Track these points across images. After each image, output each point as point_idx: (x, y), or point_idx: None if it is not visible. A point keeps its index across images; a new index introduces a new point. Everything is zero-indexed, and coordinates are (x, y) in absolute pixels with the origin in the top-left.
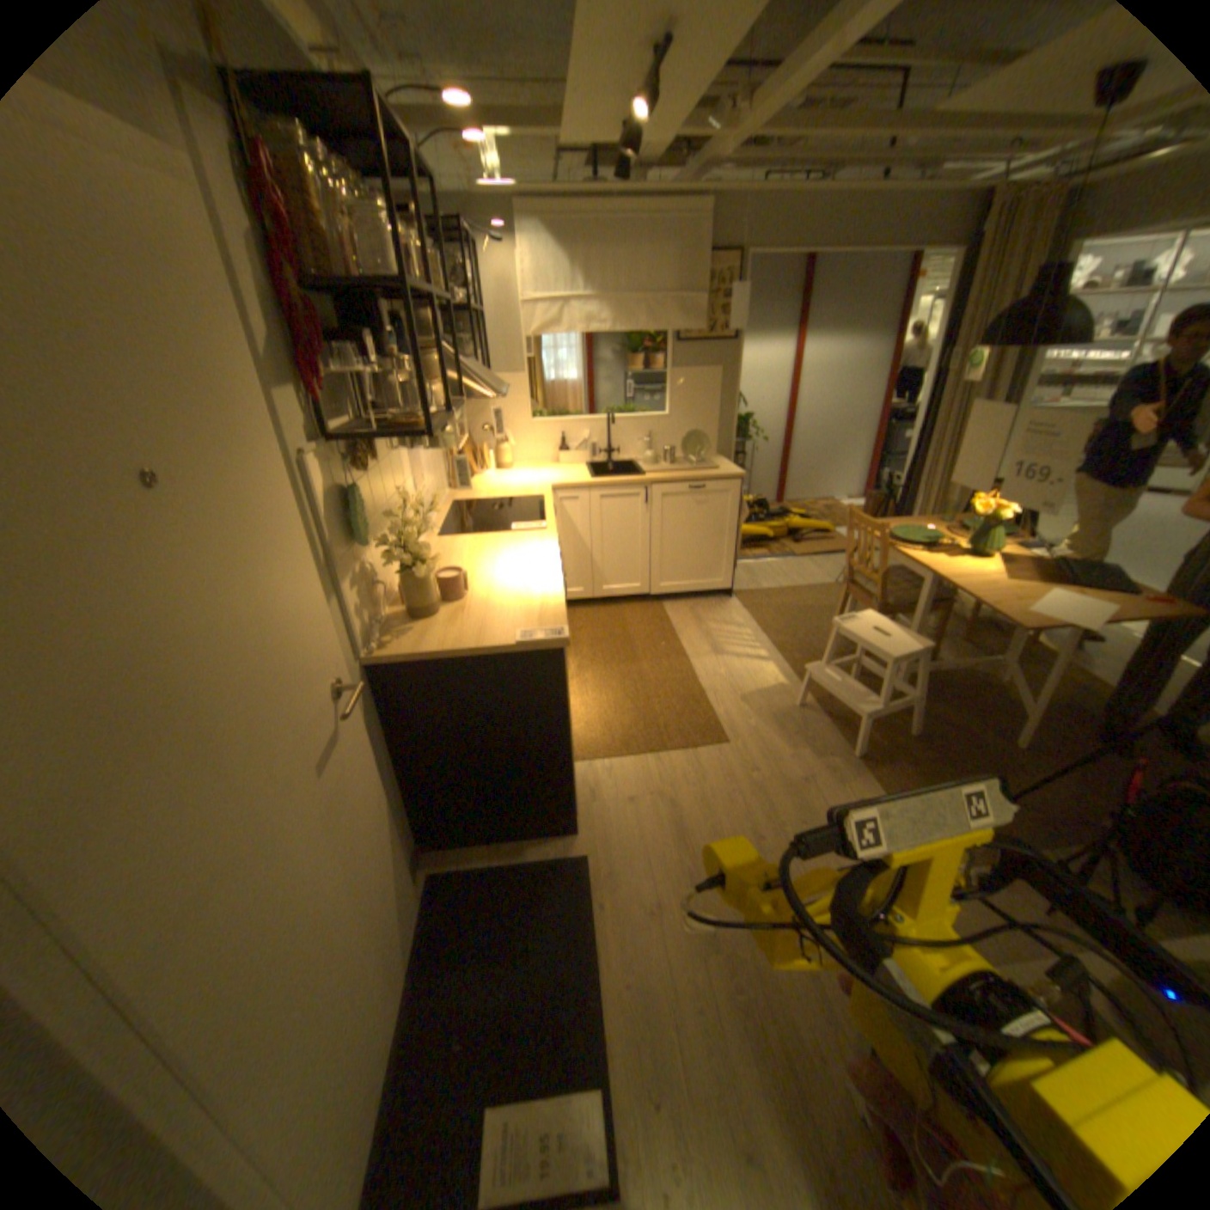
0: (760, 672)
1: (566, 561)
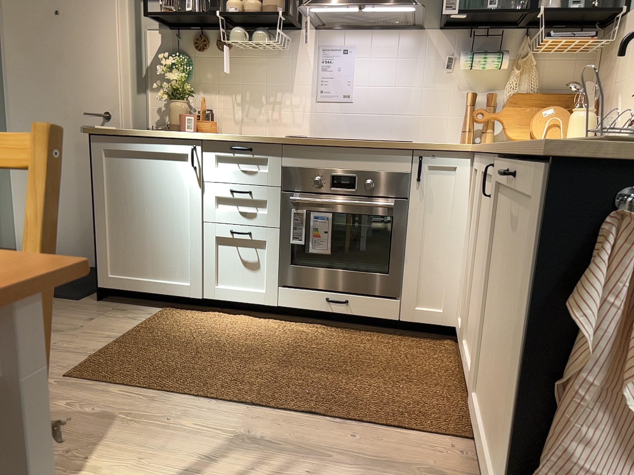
0: (141, 474)
1: (467, 272)
